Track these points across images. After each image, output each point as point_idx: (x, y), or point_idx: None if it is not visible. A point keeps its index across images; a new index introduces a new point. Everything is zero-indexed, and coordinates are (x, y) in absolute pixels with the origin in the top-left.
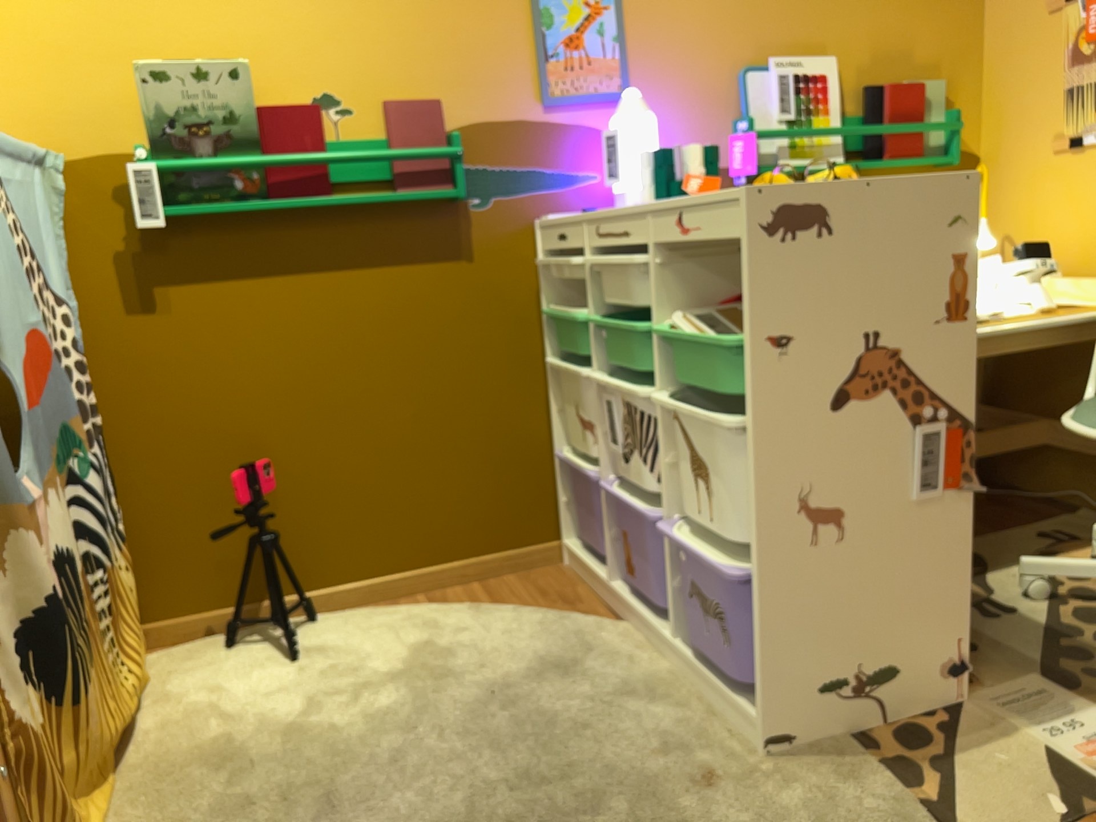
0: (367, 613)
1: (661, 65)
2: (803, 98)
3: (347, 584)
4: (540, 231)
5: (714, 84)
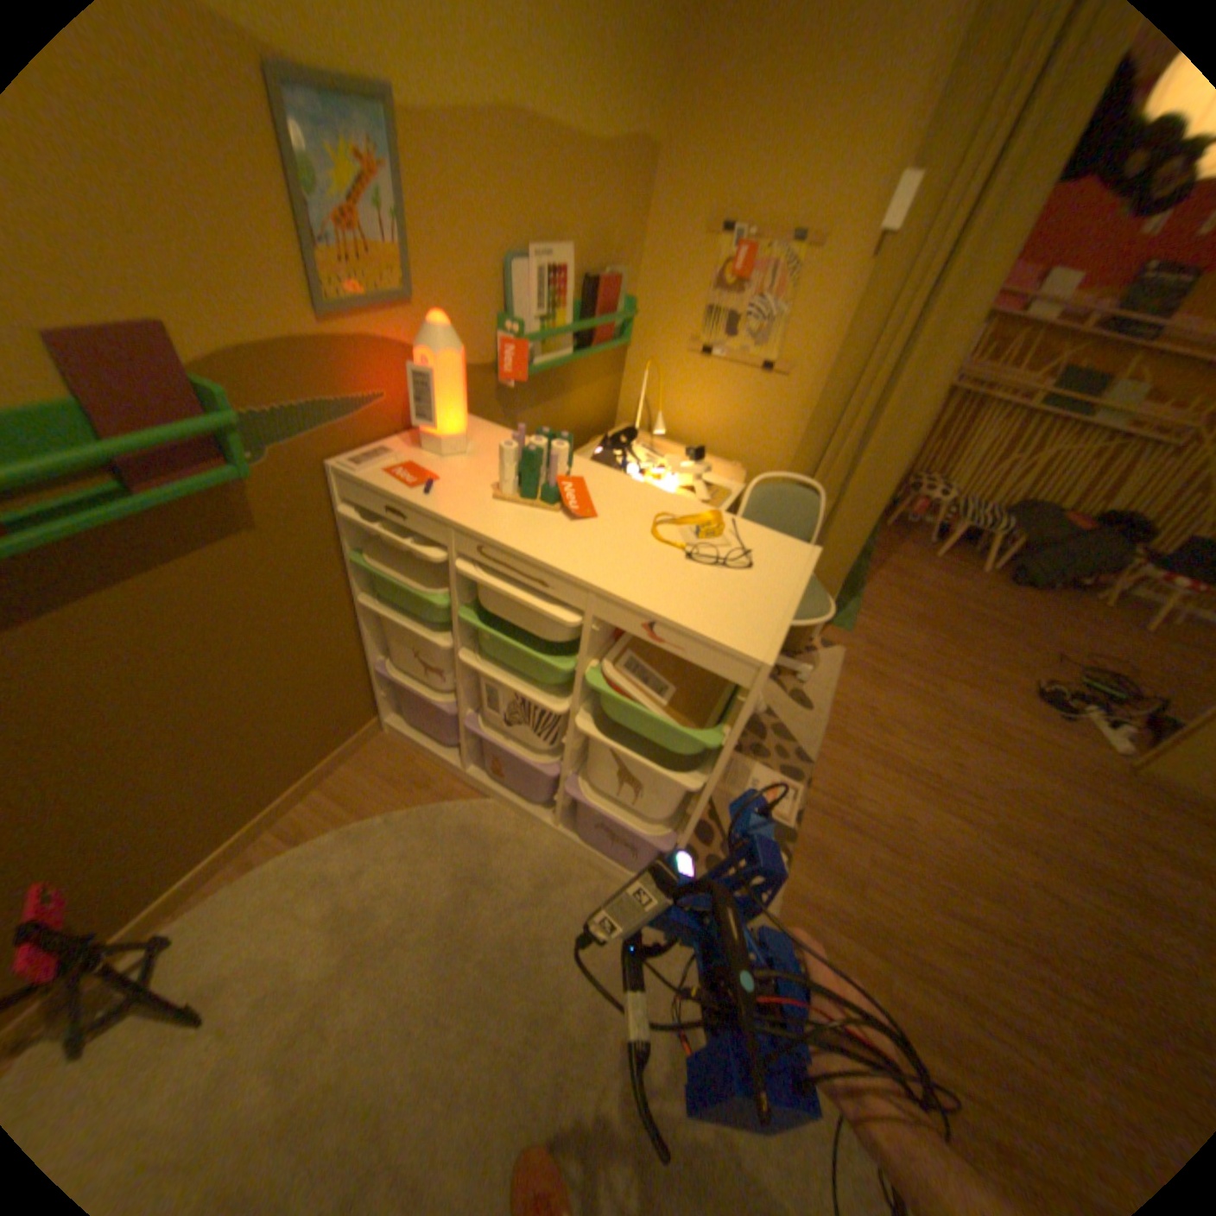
0: (235, 900)
1: (440, 251)
2: (552, 293)
3: (185, 881)
4: (340, 481)
5: (484, 274)
